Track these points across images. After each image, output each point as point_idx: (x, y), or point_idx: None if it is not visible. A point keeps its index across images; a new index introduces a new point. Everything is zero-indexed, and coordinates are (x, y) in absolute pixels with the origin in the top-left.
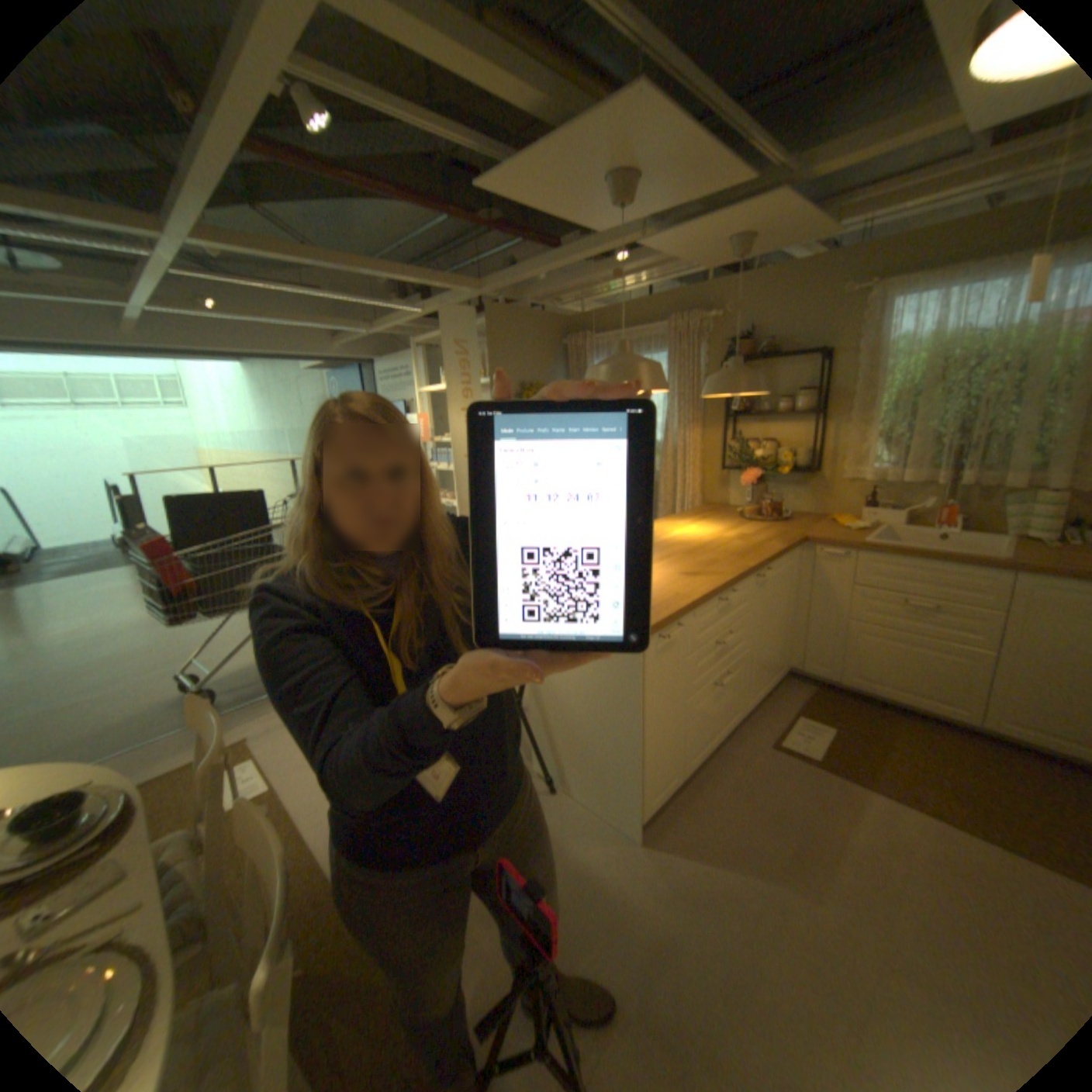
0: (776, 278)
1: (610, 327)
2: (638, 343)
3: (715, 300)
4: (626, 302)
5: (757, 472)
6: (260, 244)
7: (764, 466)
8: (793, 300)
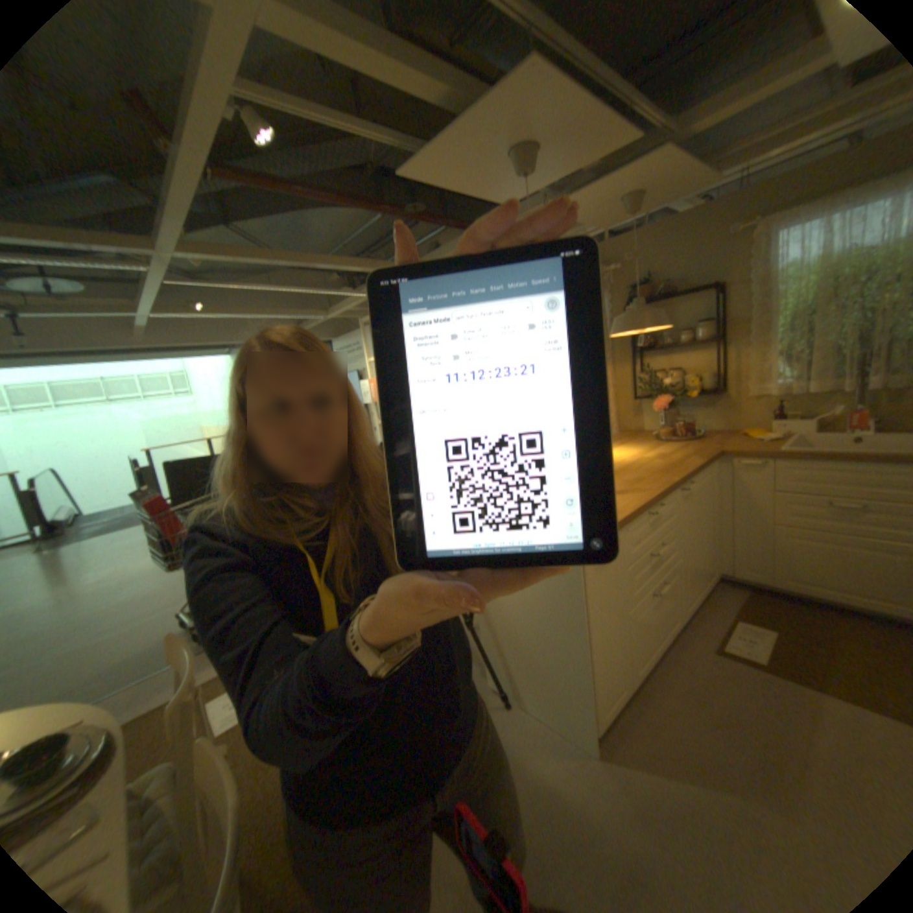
0: (665, 229)
1: None
2: None
3: (612, 255)
4: None
5: (667, 397)
6: (231, 251)
7: (673, 392)
8: (683, 245)
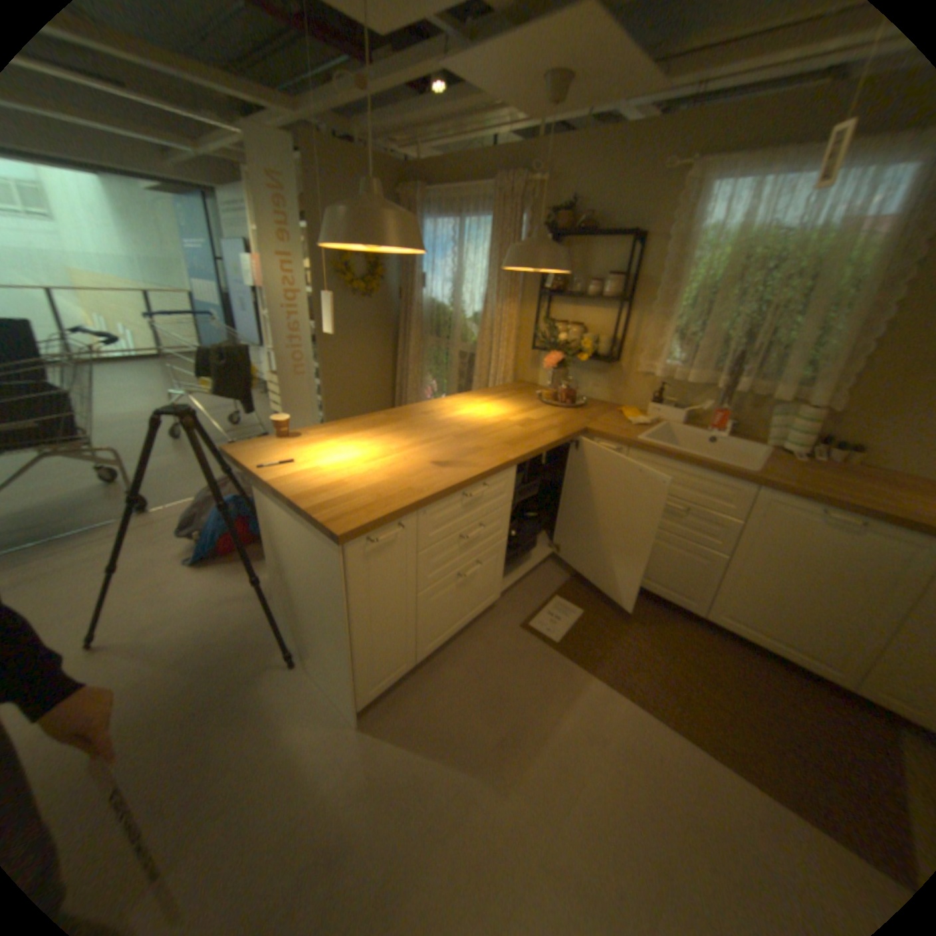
0: (605, 142)
1: (444, 180)
2: (468, 202)
3: (545, 161)
4: (461, 153)
5: (560, 356)
6: None
7: (567, 351)
8: (618, 171)
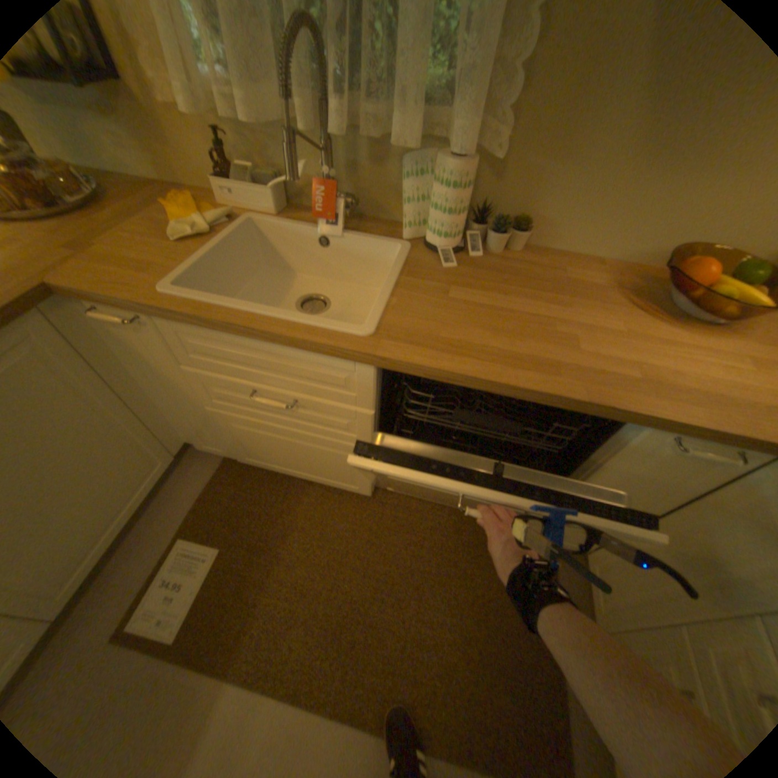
0: None
1: None
2: None
3: None
4: None
5: None
6: None
7: None
8: None
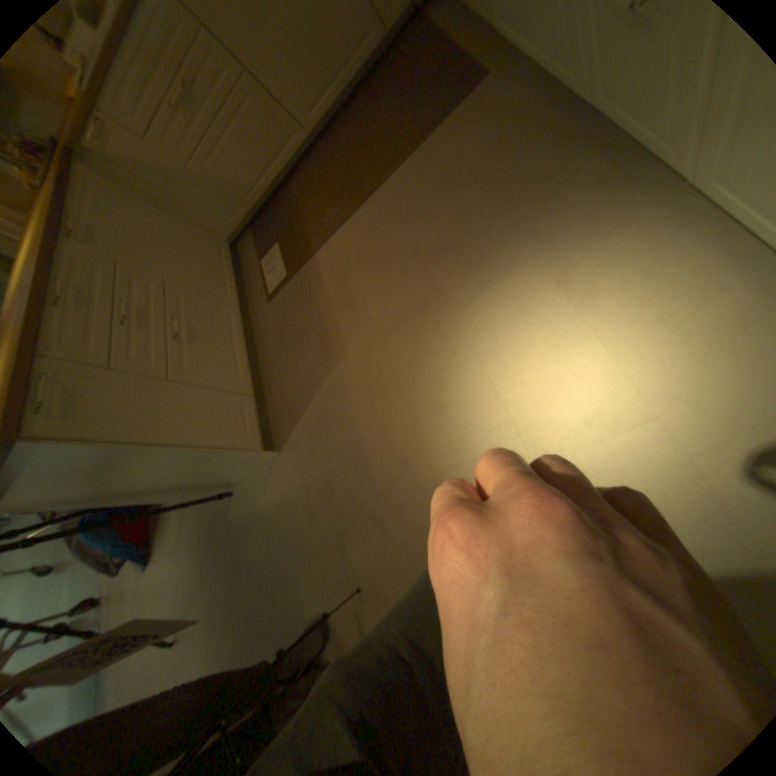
0: None
1: None
2: None
3: None
4: None
5: None
6: None
7: None
8: None
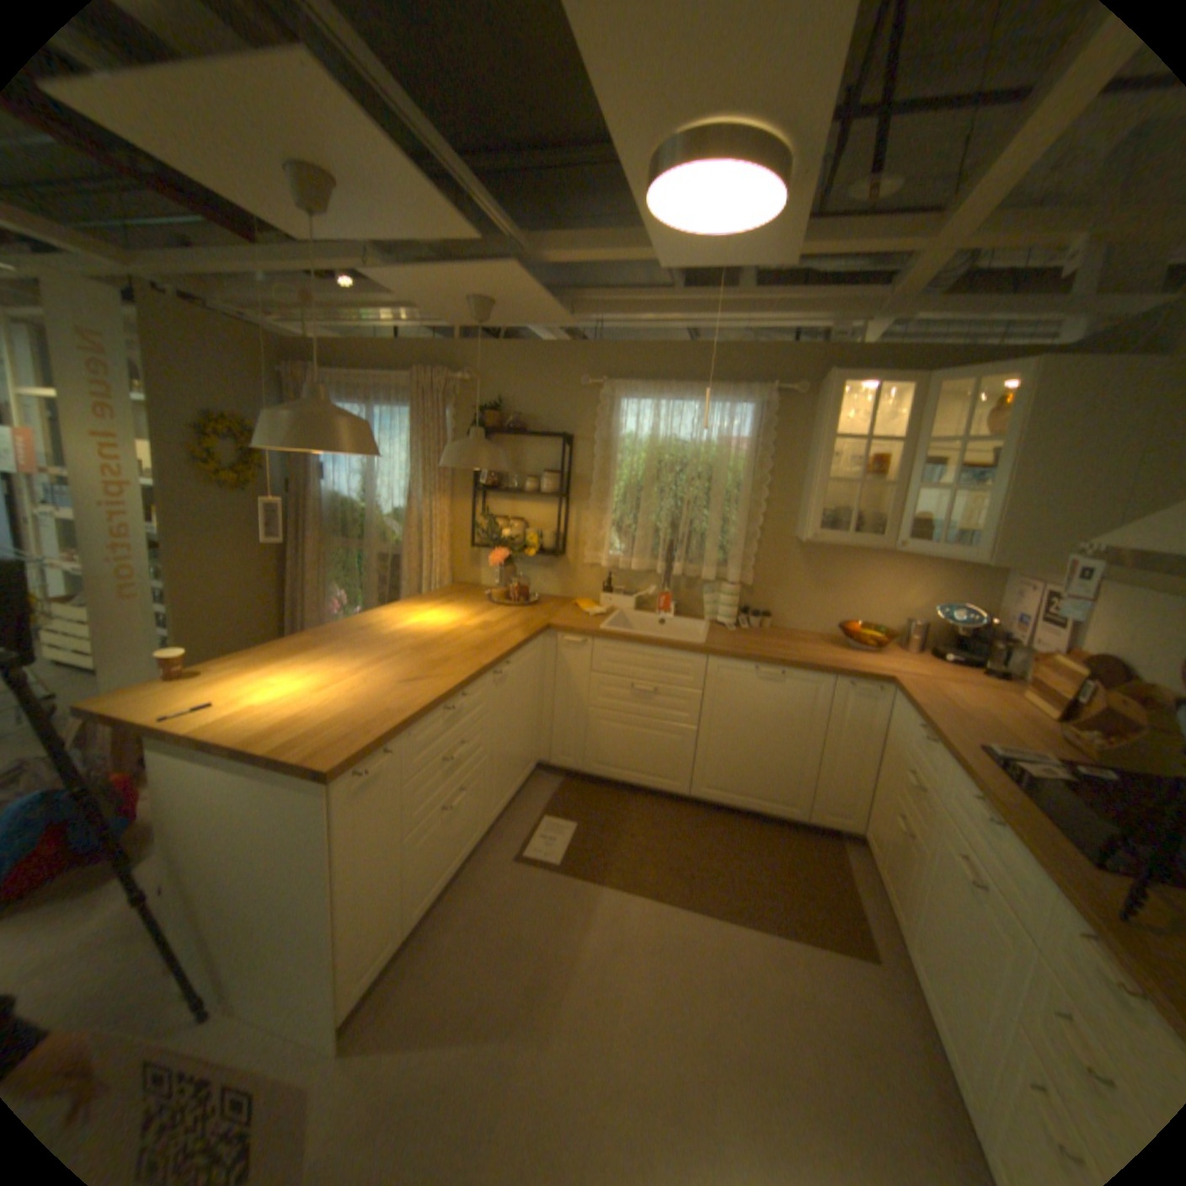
0: (522, 355)
1: (342, 365)
2: (377, 391)
3: (463, 362)
4: (362, 340)
5: (505, 553)
6: None
7: (512, 548)
8: (538, 381)
